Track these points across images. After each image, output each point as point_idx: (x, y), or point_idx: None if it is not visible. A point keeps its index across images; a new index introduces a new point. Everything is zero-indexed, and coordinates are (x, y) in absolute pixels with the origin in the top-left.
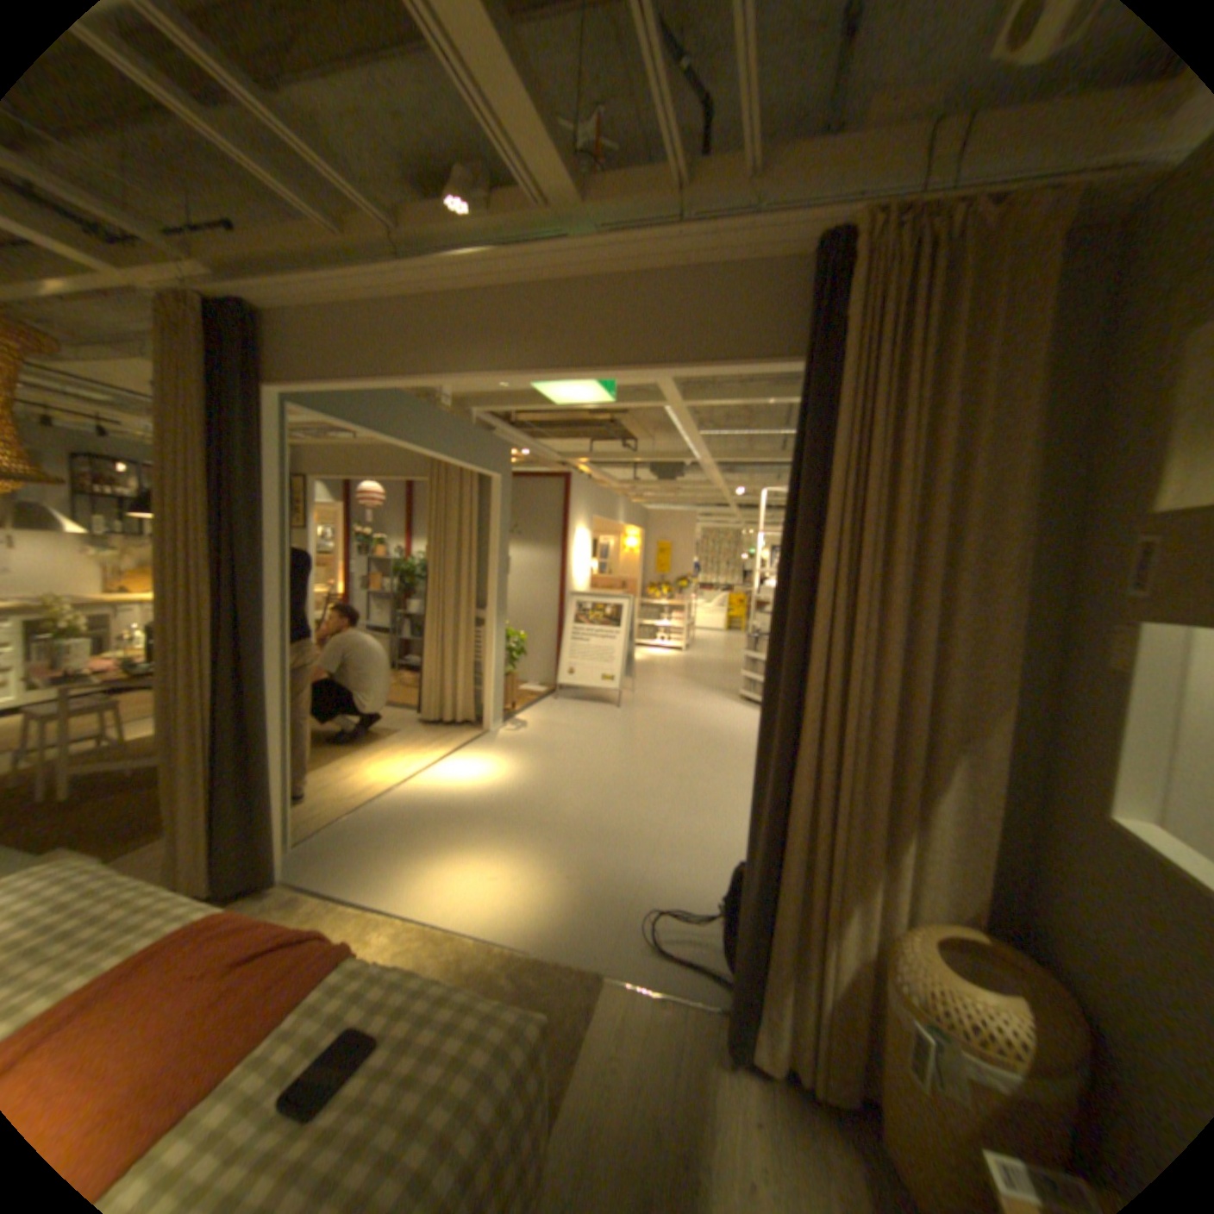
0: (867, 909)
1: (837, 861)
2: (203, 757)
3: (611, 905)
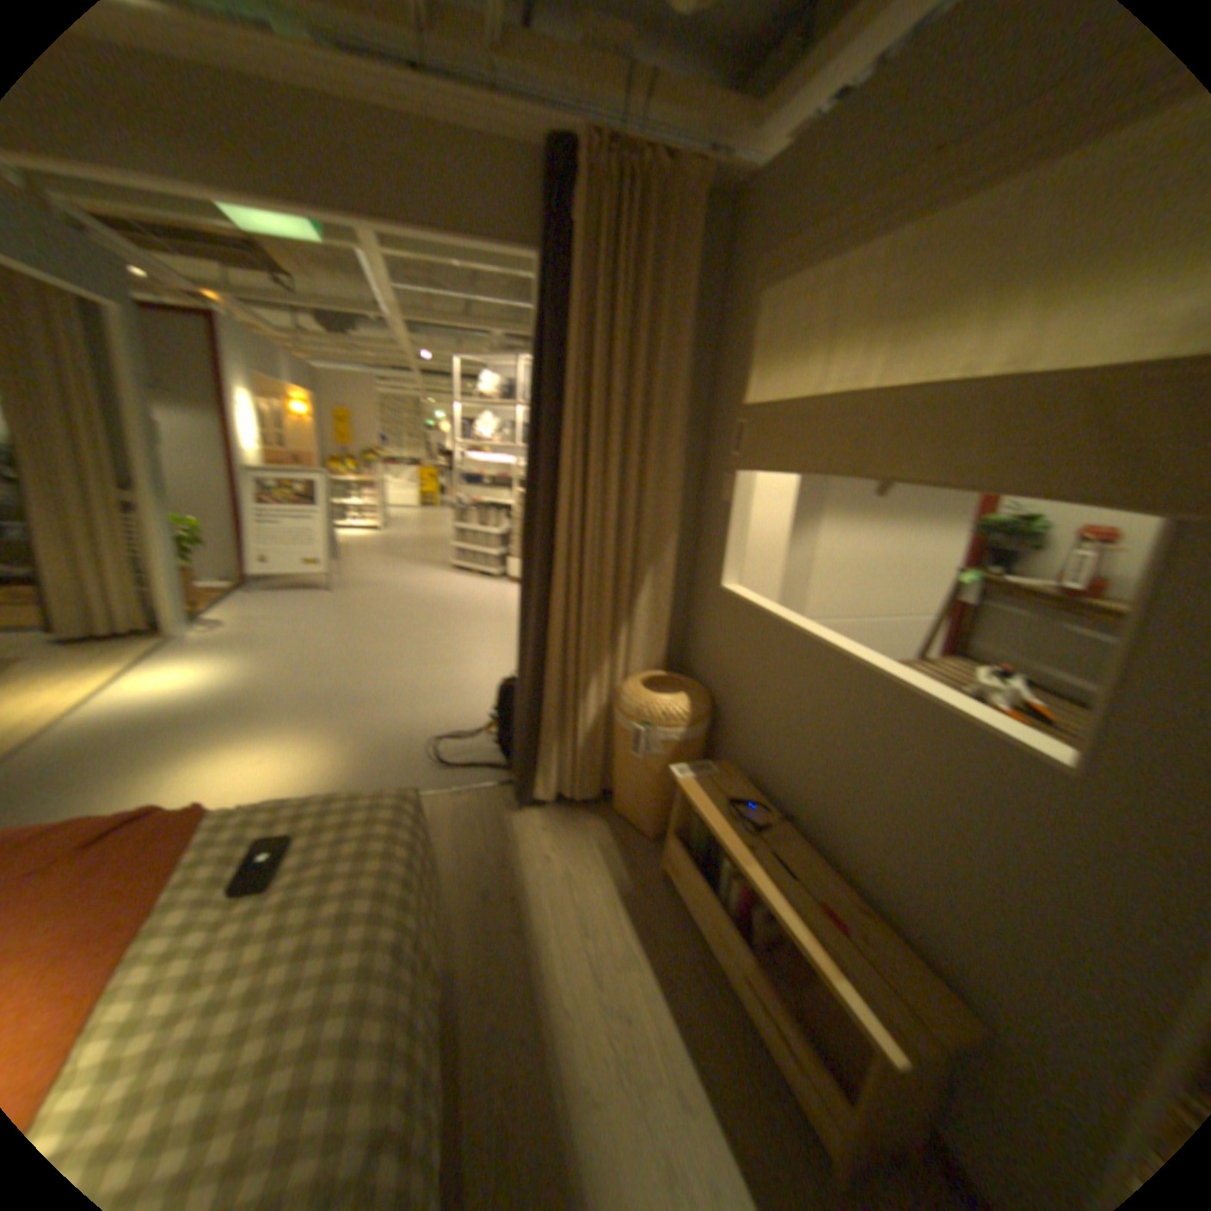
0: (599, 674)
1: (580, 649)
2: None
3: (388, 747)
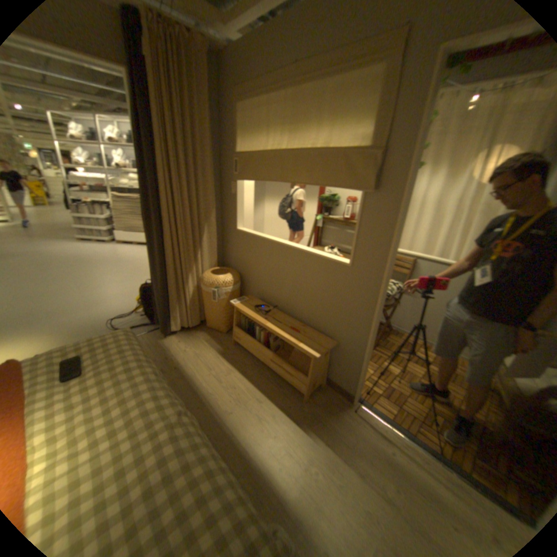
0: (192, 272)
1: (181, 262)
2: None
3: (82, 330)
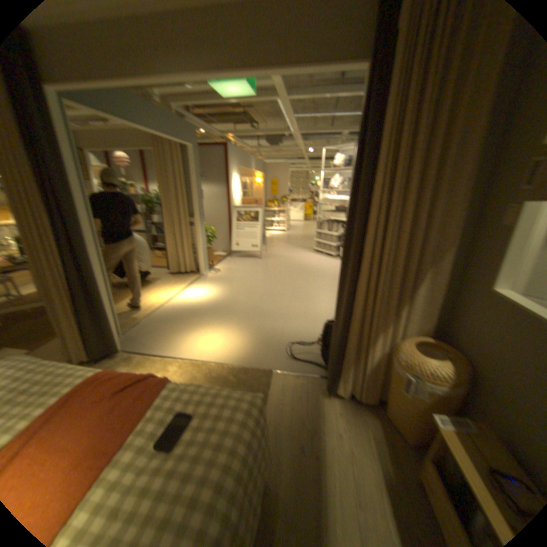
0: (386, 334)
1: (374, 317)
2: (67, 299)
3: (270, 342)
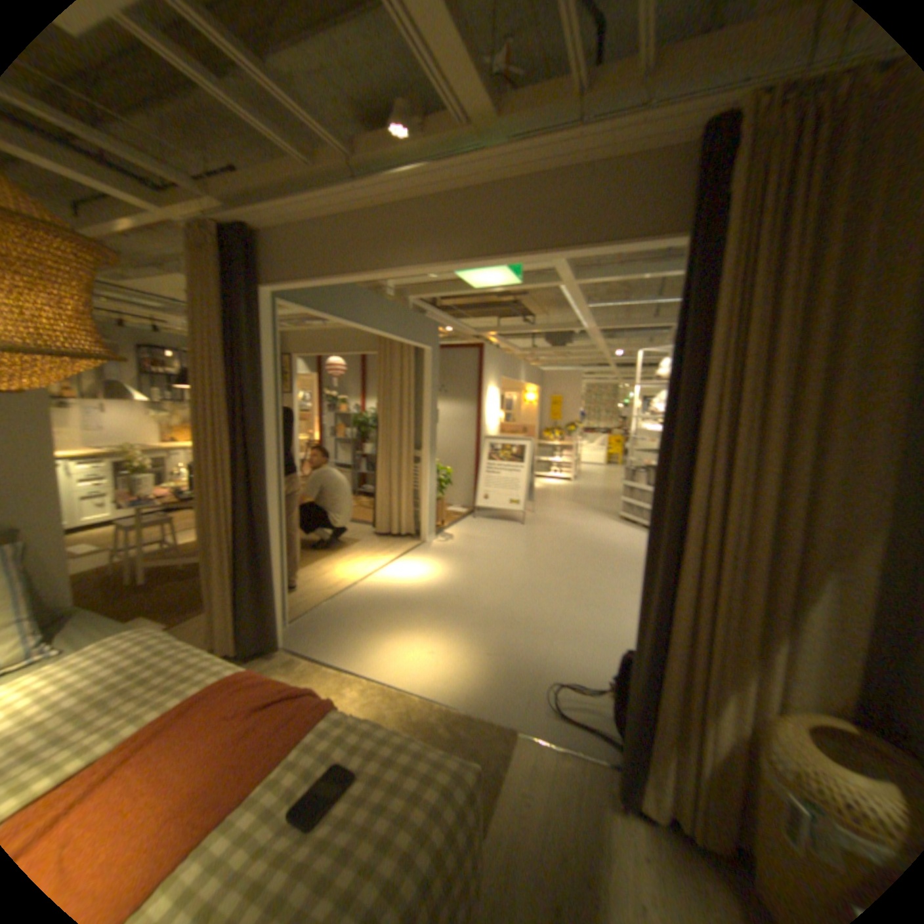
0: (742, 697)
1: (715, 656)
2: (227, 558)
3: (521, 677)
